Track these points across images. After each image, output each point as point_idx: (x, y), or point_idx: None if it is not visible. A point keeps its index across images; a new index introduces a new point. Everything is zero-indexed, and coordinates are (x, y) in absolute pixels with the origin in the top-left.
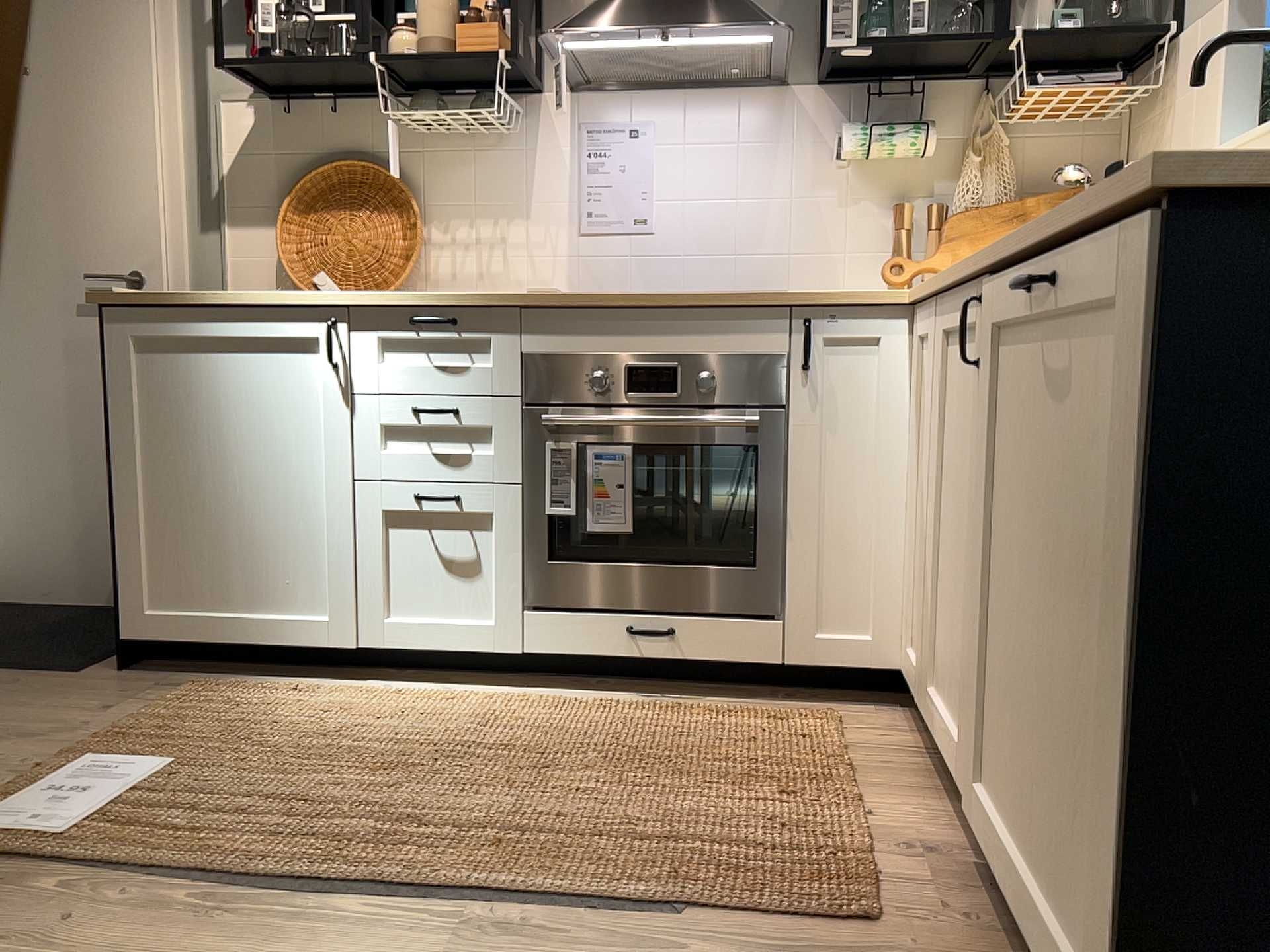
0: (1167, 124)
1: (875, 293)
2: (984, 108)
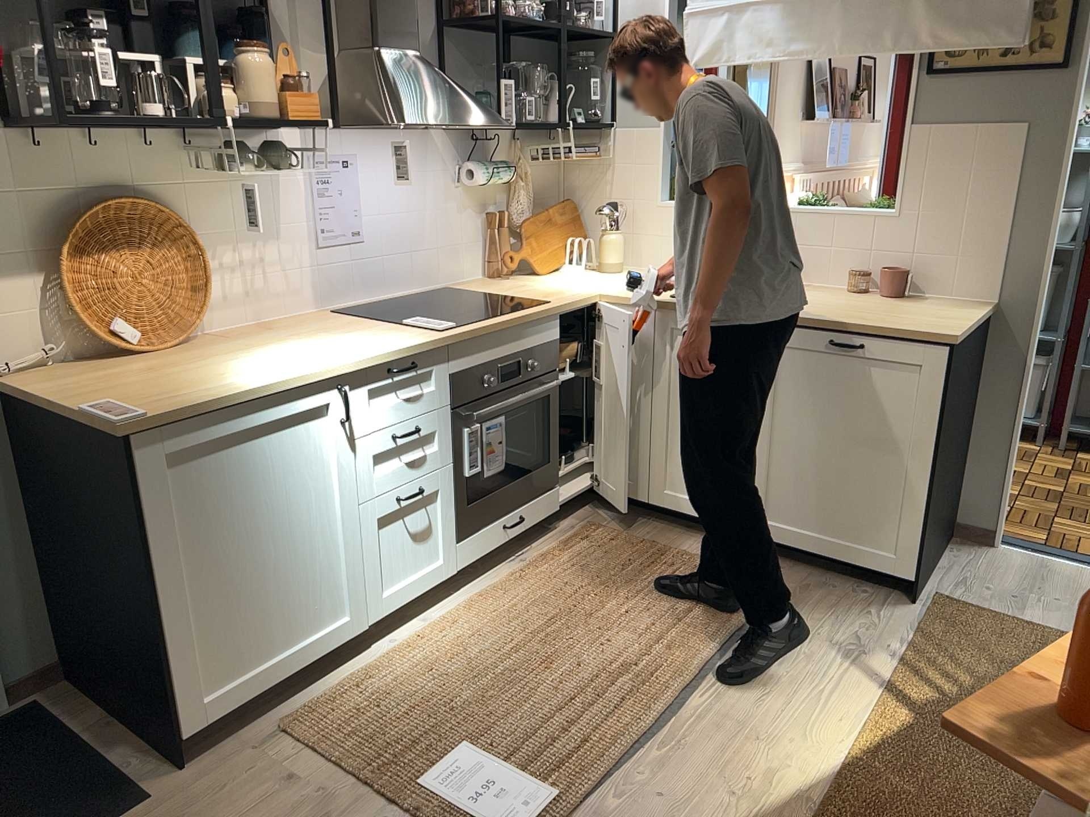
0: (613, 173)
1: (589, 296)
2: (522, 150)
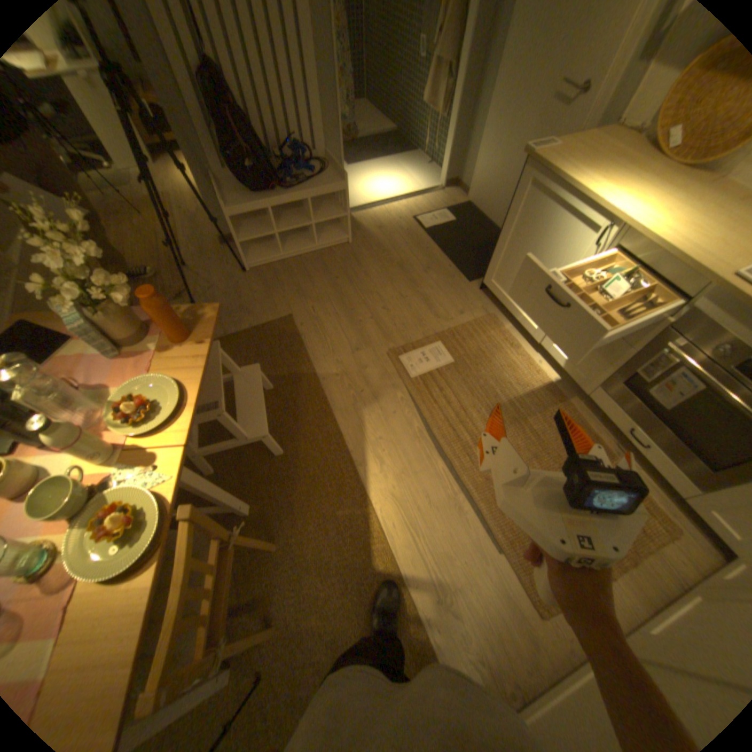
0: None
1: None
2: None
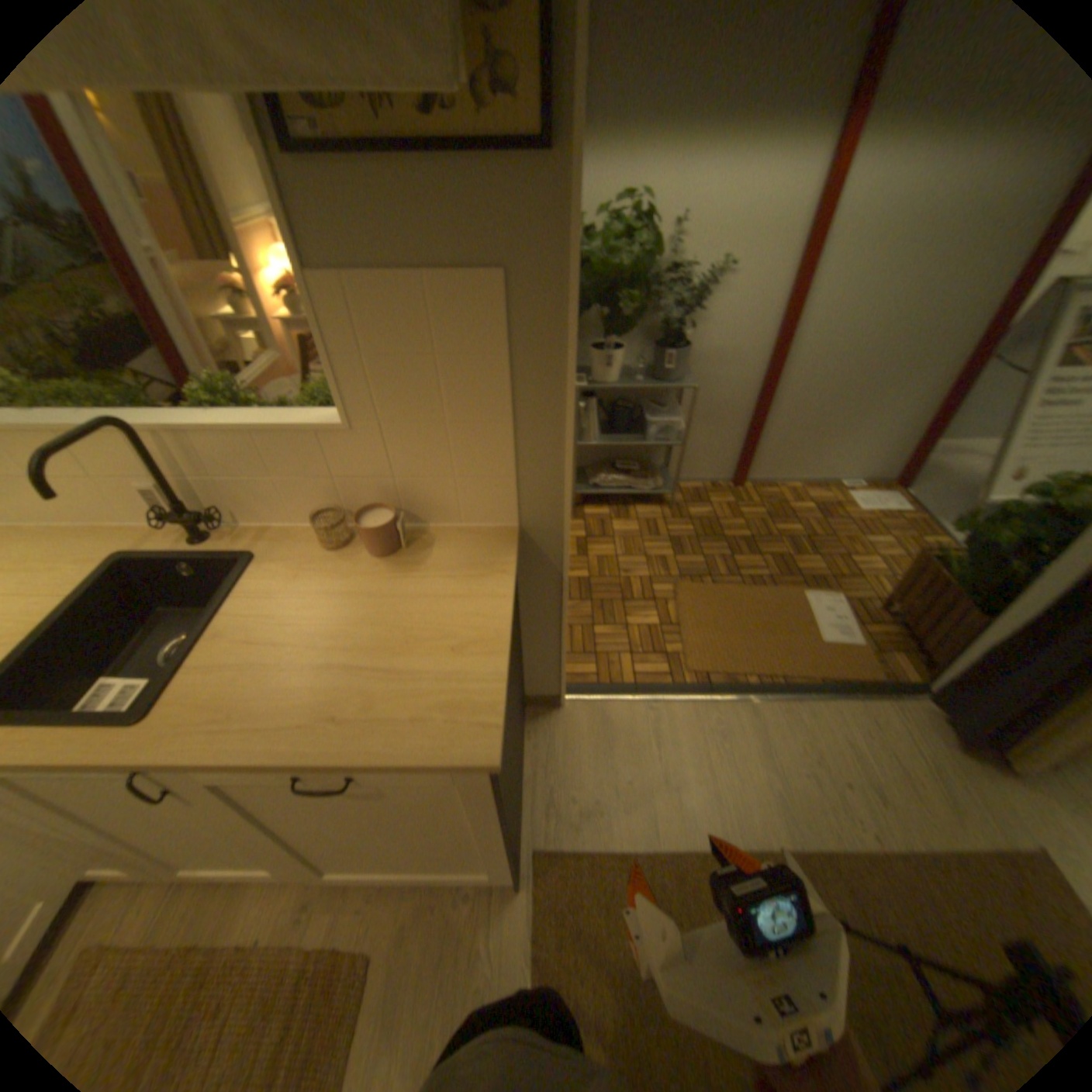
0: None
1: None
2: None
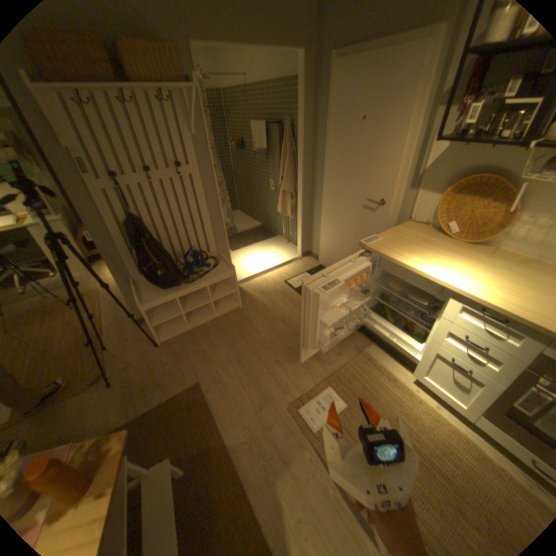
0: None
1: None
2: None
